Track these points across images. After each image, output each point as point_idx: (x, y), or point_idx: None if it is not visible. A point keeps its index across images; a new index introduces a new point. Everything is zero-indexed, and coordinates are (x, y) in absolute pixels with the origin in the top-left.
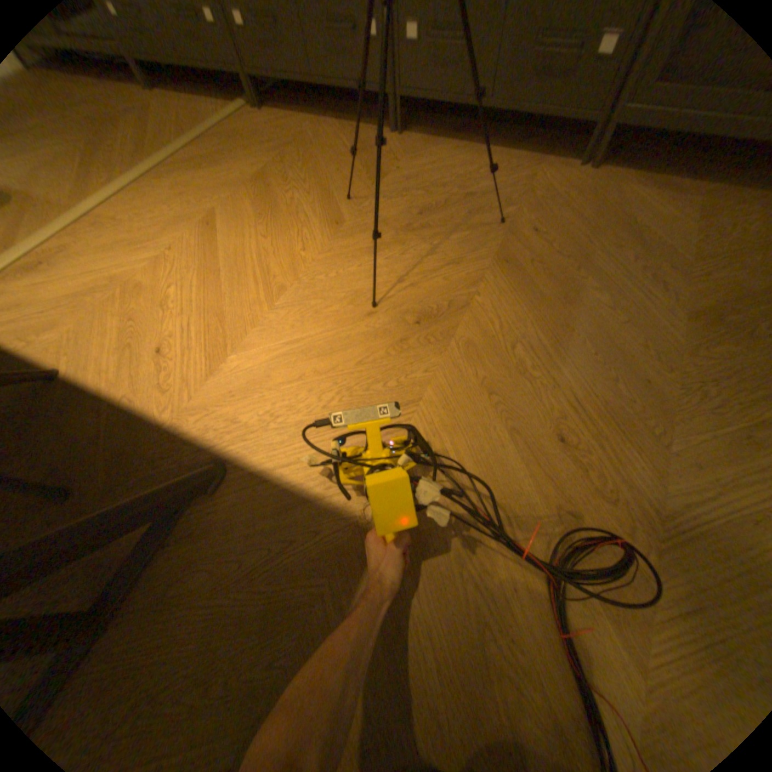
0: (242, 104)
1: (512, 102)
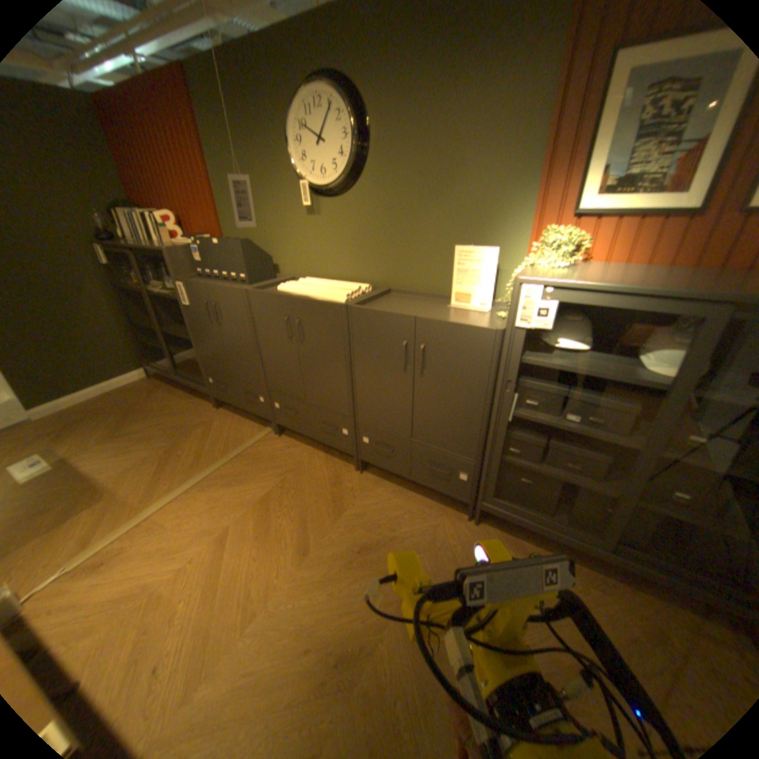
0: (270, 430)
1: (421, 482)
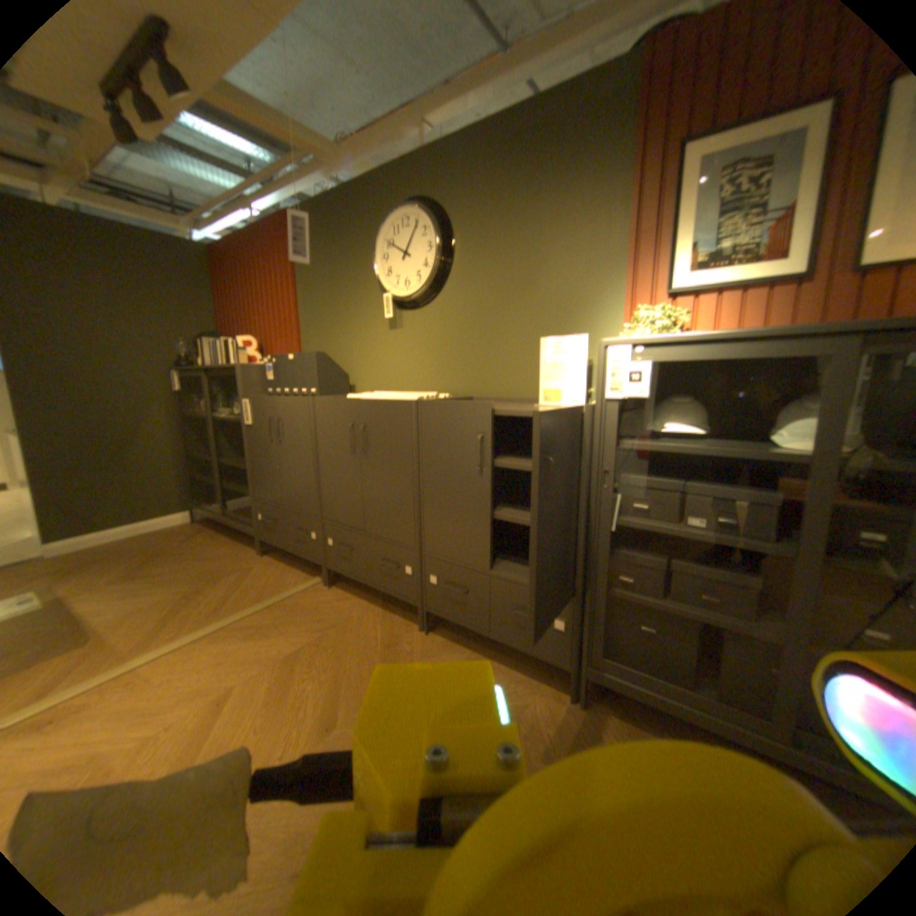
0: (320, 578)
1: (505, 637)
